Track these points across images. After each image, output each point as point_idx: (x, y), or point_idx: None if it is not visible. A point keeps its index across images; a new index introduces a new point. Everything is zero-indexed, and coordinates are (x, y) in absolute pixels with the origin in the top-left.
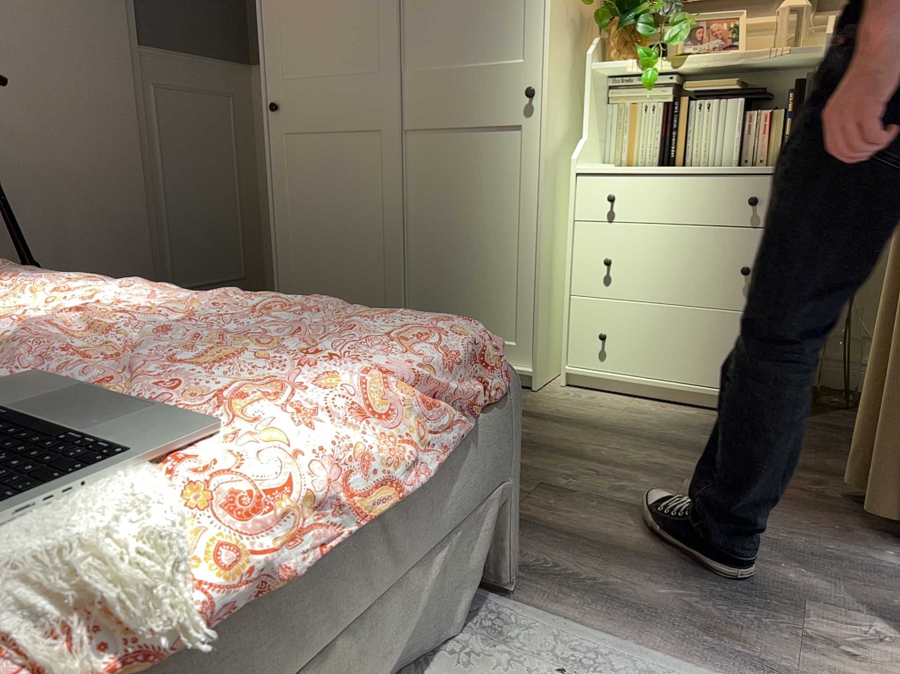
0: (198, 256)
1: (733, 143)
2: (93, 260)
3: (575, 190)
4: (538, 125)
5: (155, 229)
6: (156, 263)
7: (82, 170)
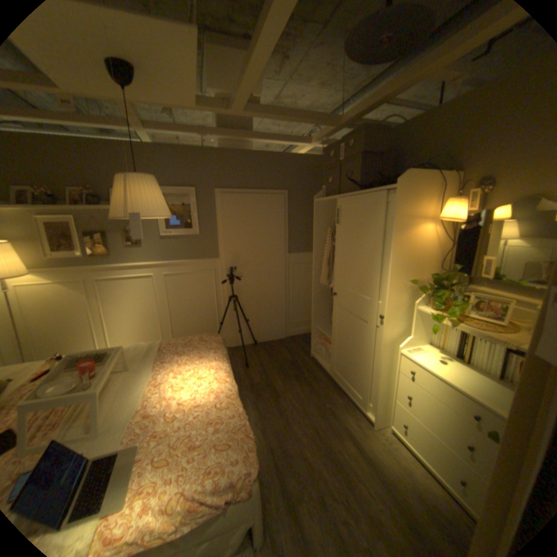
0: (301, 313)
1: (497, 366)
2: (266, 316)
3: (400, 359)
4: (384, 330)
5: (286, 305)
6: (285, 315)
7: (265, 292)
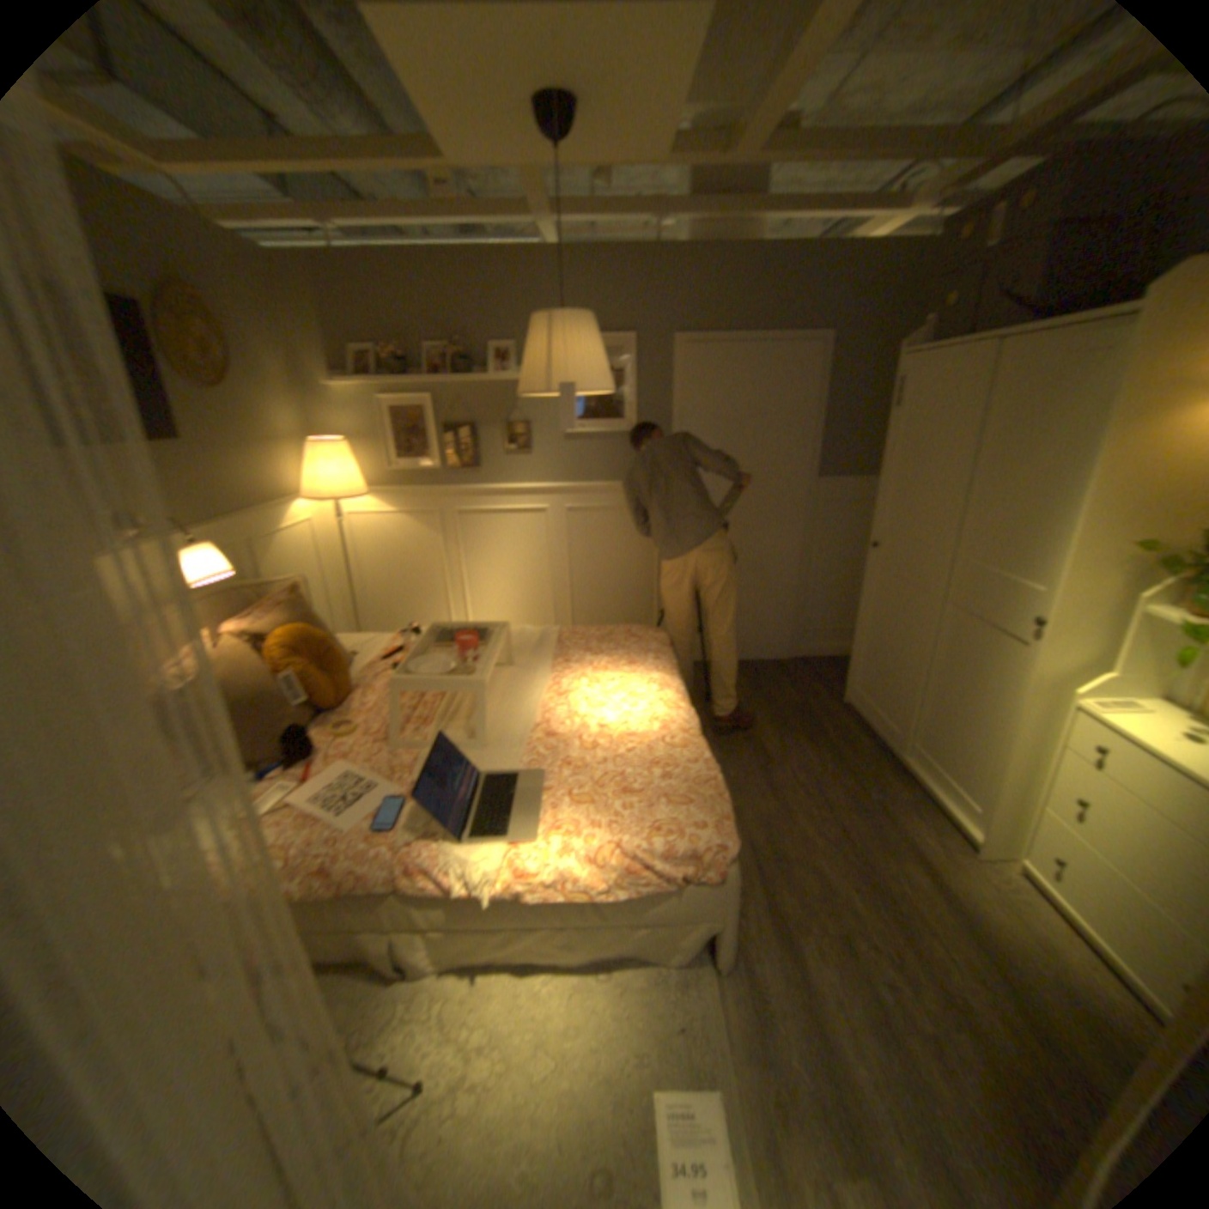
0: (829, 611)
1: None
2: (752, 608)
3: (1073, 721)
4: (1042, 652)
5: (799, 592)
6: (794, 613)
7: (756, 558)
